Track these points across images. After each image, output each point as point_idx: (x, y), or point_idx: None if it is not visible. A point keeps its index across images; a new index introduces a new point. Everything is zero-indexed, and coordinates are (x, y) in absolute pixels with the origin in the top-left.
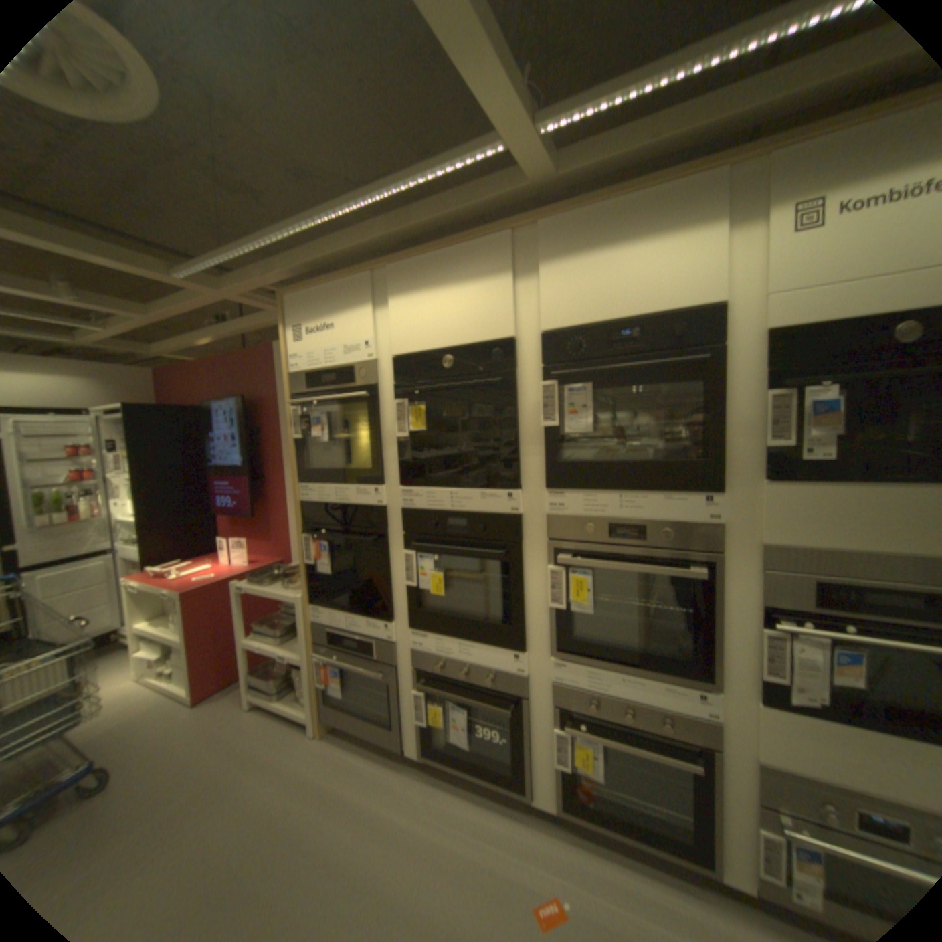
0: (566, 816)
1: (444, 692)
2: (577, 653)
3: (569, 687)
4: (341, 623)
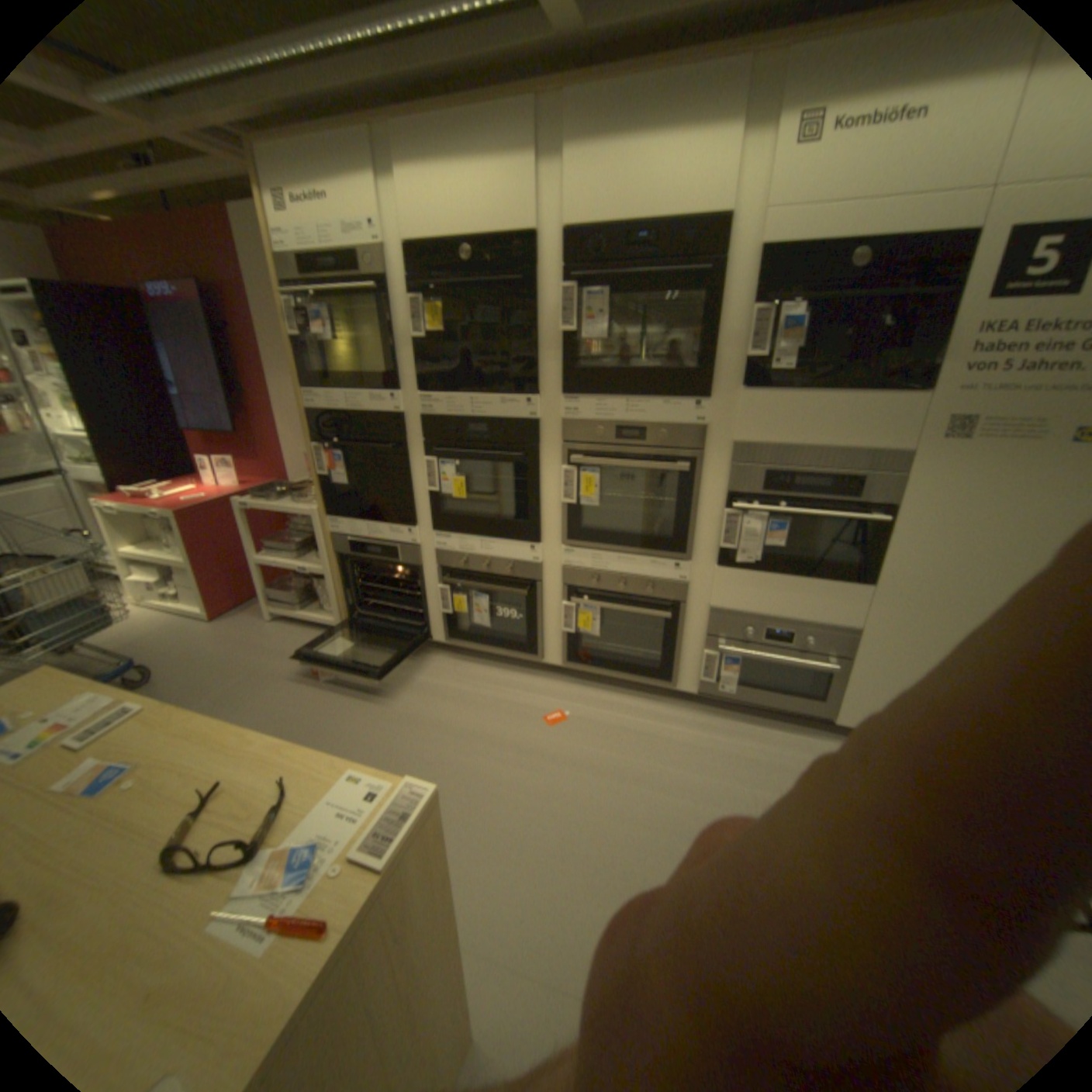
0: (570, 666)
1: (468, 585)
2: (583, 541)
3: (576, 569)
4: (364, 532)
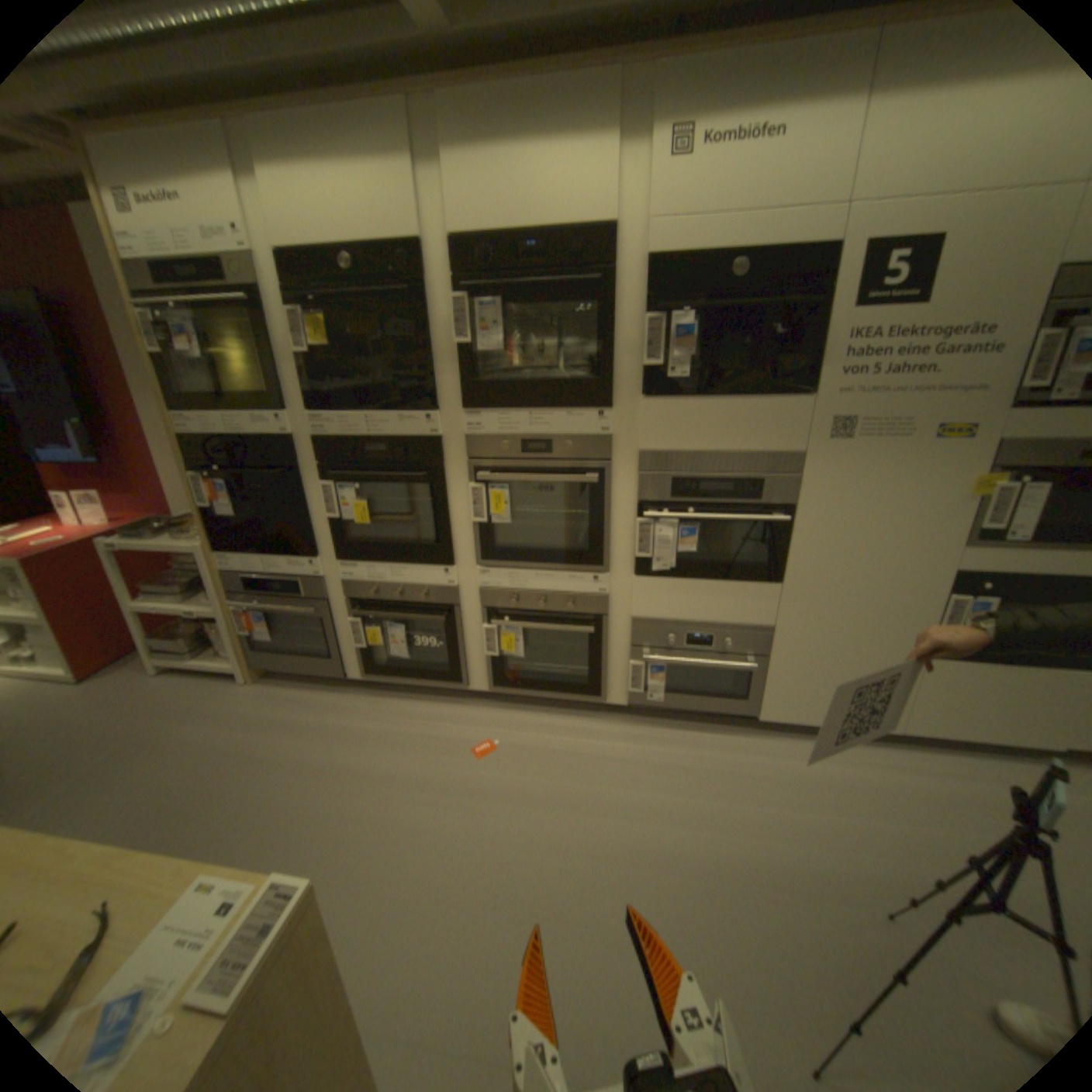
0: (496, 689)
1: (380, 614)
2: (498, 559)
3: (493, 588)
4: (258, 566)
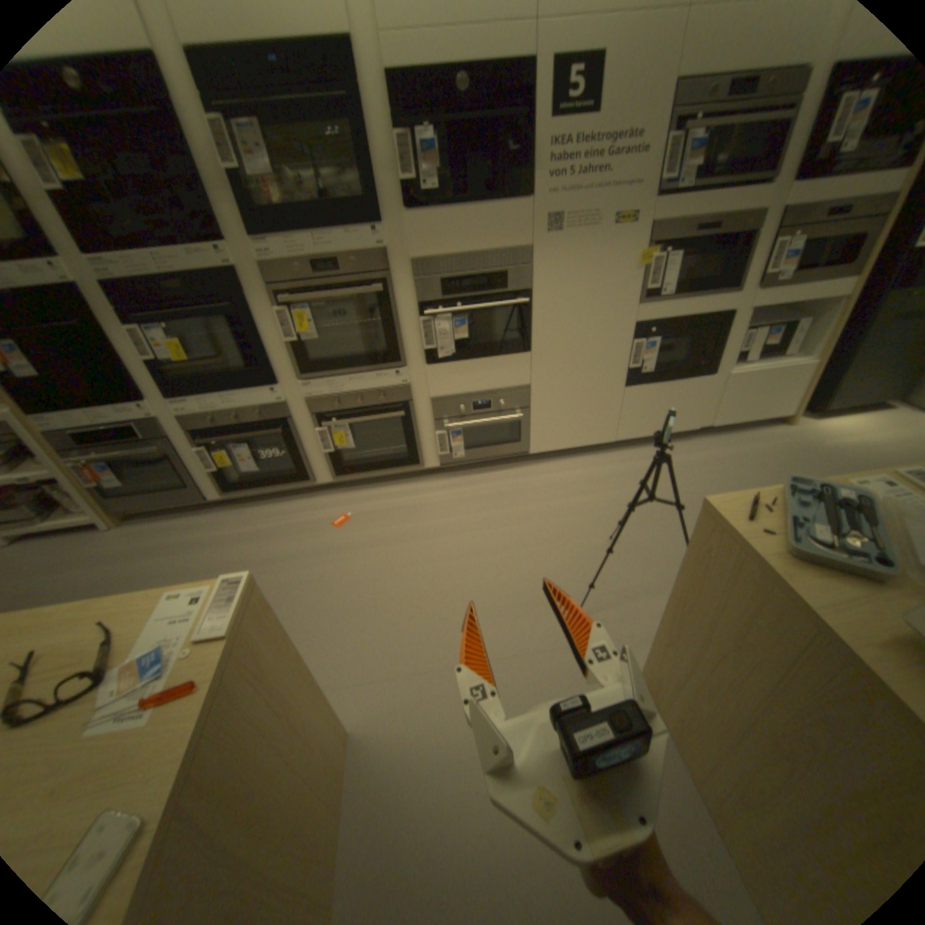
0: (337, 479)
1: (220, 440)
2: (313, 372)
3: (315, 397)
4: (81, 420)
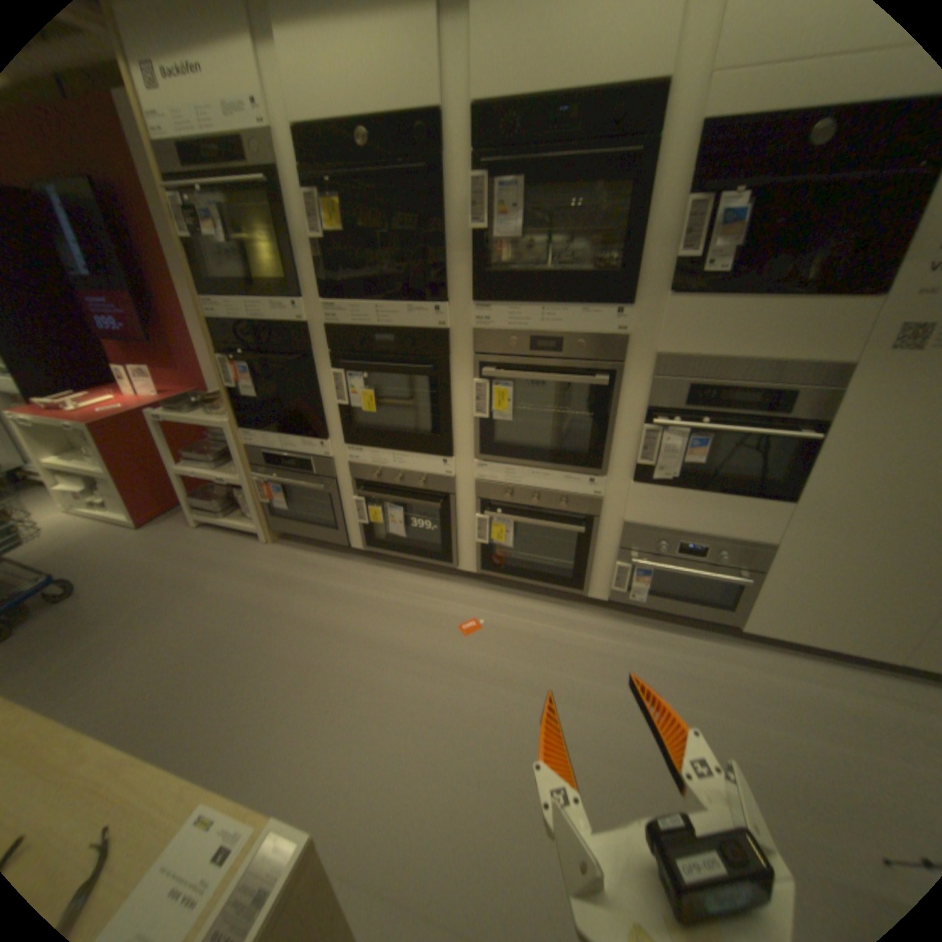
0: (483, 572)
1: (381, 495)
2: (495, 454)
3: (488, 481)
4: (276, 444)
